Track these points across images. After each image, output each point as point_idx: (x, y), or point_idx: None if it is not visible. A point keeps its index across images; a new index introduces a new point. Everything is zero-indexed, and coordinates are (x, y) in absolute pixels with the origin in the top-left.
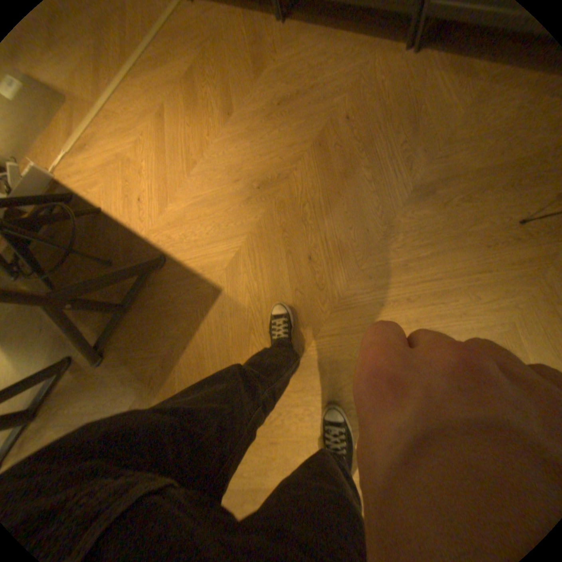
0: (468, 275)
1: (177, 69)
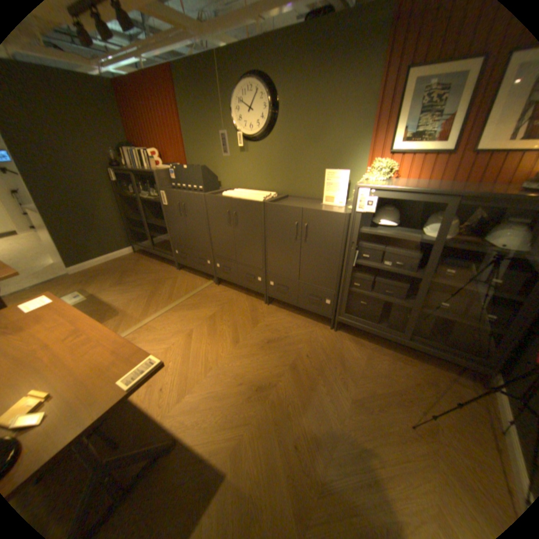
0: (397, 464)
1: (204, 312)
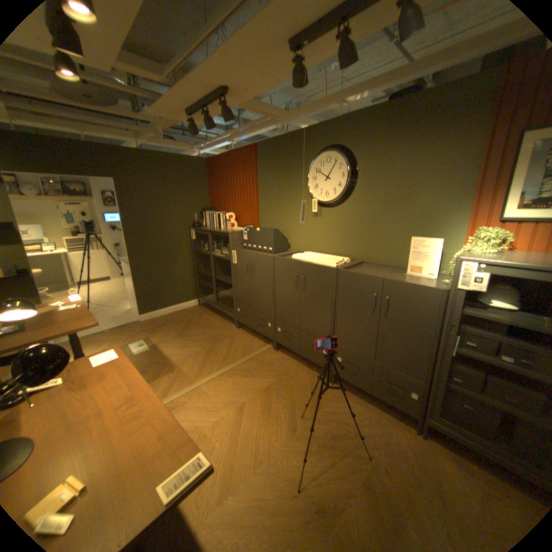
0: None
1: (260, 383)
